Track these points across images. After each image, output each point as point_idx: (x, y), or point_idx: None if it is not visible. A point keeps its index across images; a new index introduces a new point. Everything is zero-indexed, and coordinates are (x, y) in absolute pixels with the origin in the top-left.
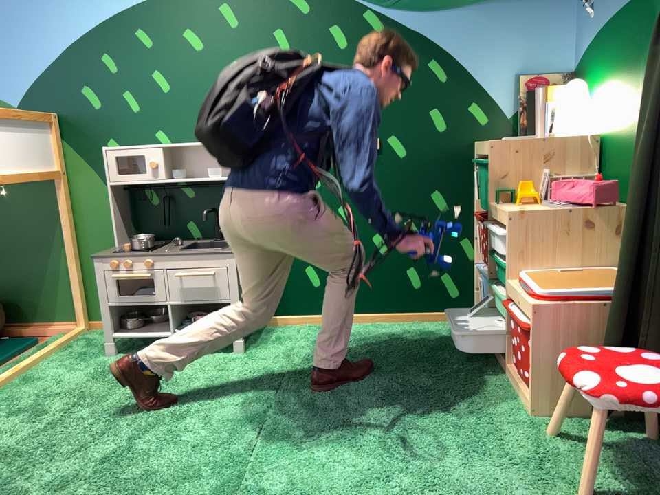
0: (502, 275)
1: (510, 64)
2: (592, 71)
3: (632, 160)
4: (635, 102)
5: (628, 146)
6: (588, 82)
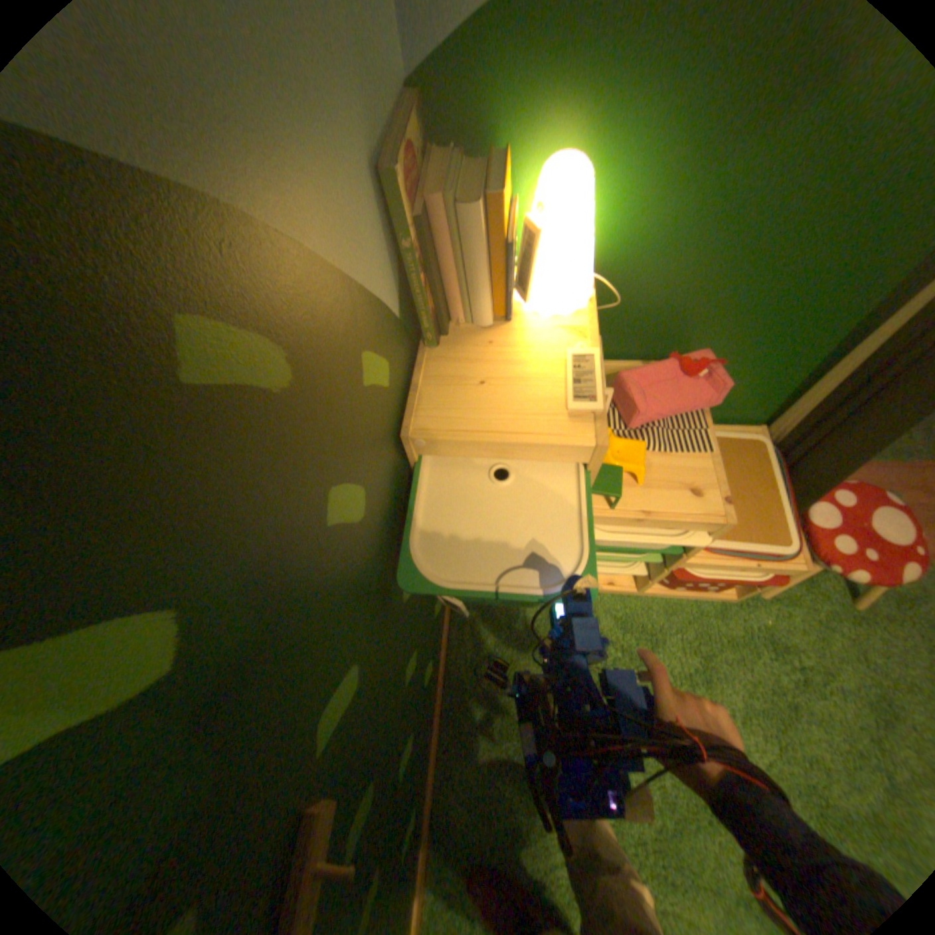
0: (685, 557)
1: (367, 118)
2: (579, 108)
3: (714, 304)
4: (766, 209)
5: (706, 284)
6: (553, 139)
